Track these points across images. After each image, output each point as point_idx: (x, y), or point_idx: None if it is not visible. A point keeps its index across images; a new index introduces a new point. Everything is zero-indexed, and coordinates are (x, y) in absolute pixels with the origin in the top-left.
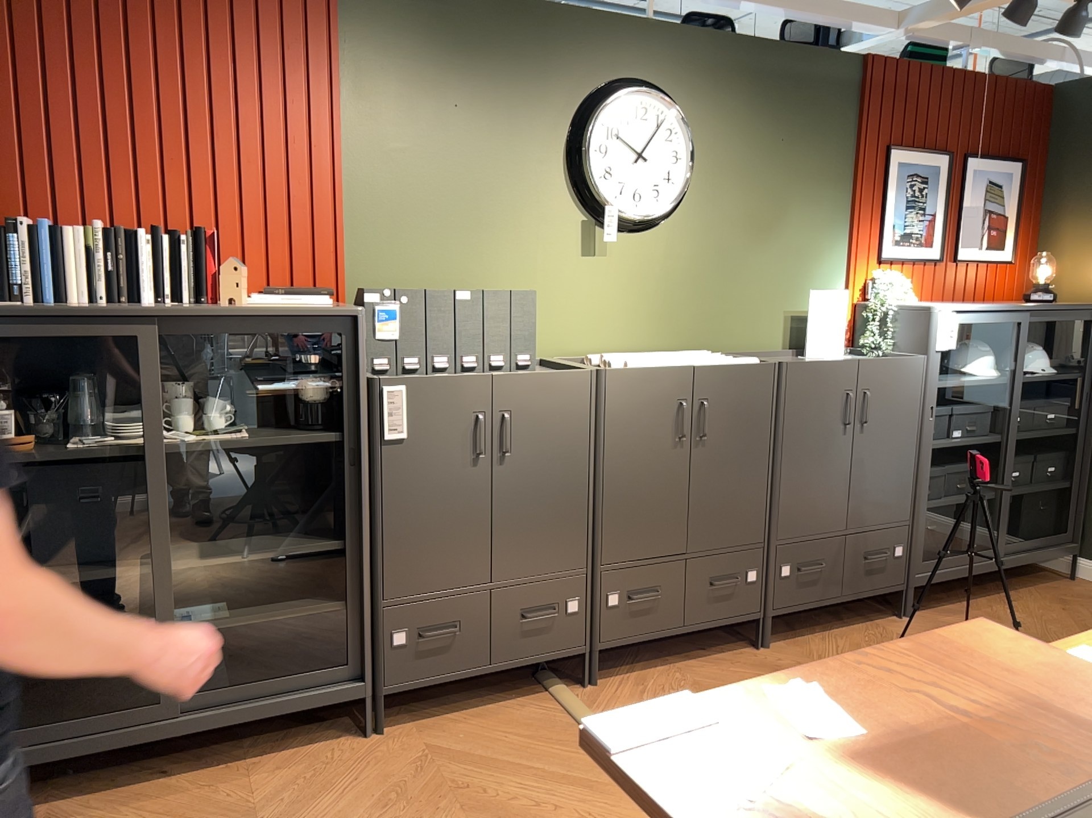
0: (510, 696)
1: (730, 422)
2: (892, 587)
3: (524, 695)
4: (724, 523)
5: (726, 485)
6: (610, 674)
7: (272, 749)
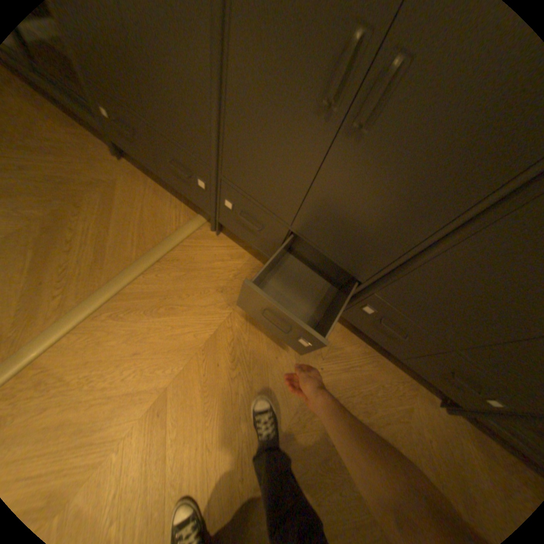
0: (185, 200)
1: (420, 131)
2: (454, 397)
3: (189, 205)
4: (334, 235)
5: (357, 208)
6: (237, 238)
7: (88, 128)
